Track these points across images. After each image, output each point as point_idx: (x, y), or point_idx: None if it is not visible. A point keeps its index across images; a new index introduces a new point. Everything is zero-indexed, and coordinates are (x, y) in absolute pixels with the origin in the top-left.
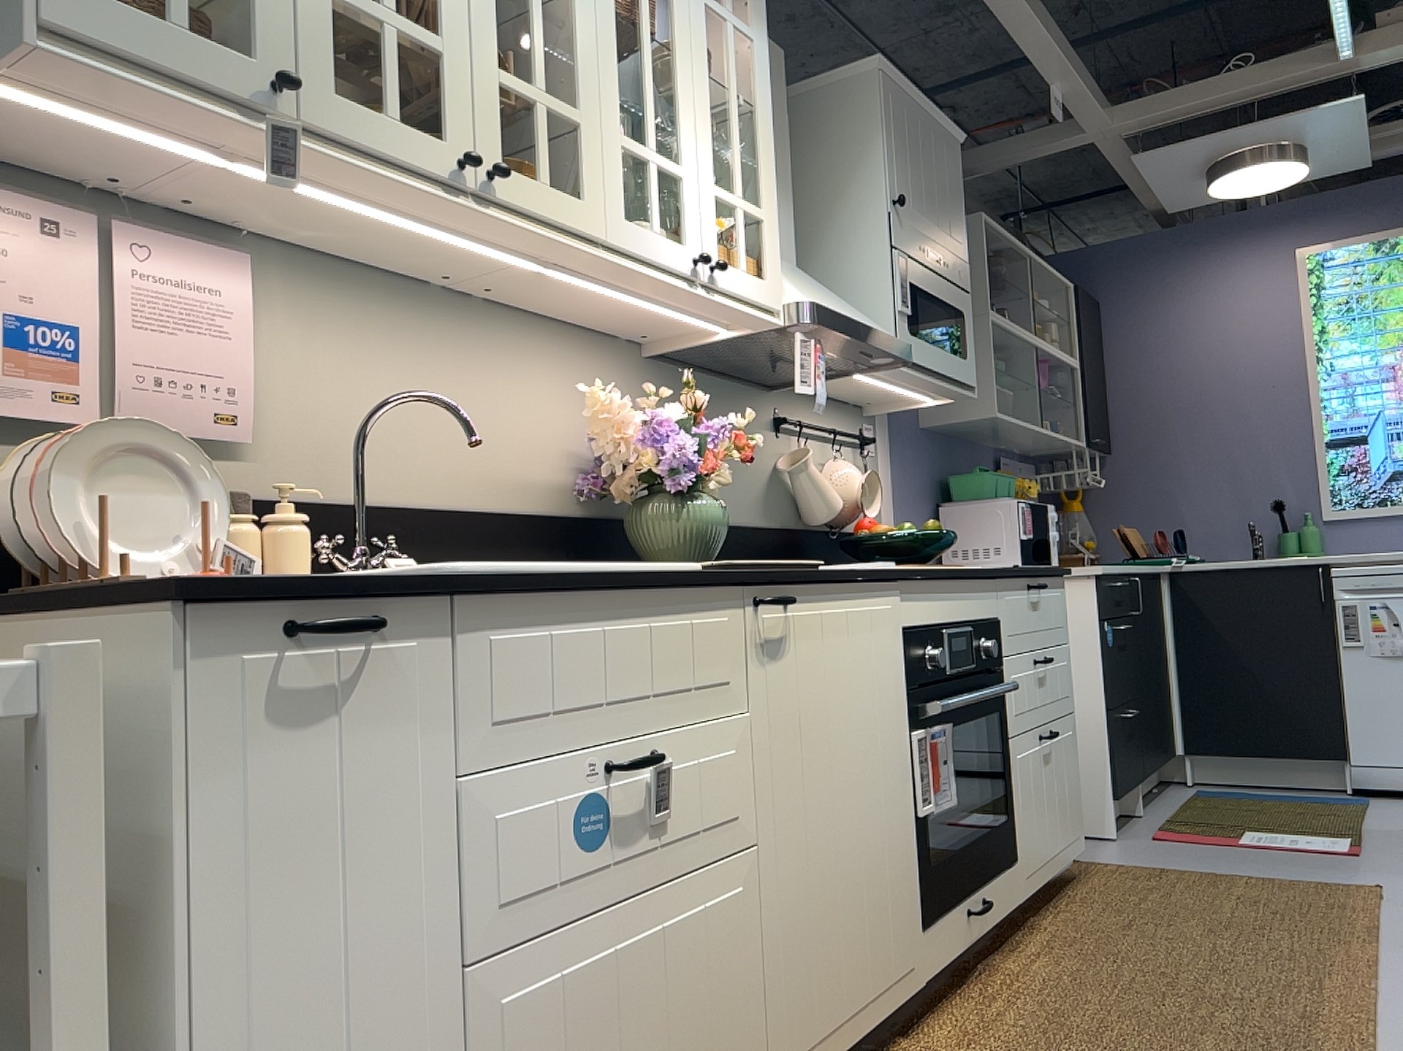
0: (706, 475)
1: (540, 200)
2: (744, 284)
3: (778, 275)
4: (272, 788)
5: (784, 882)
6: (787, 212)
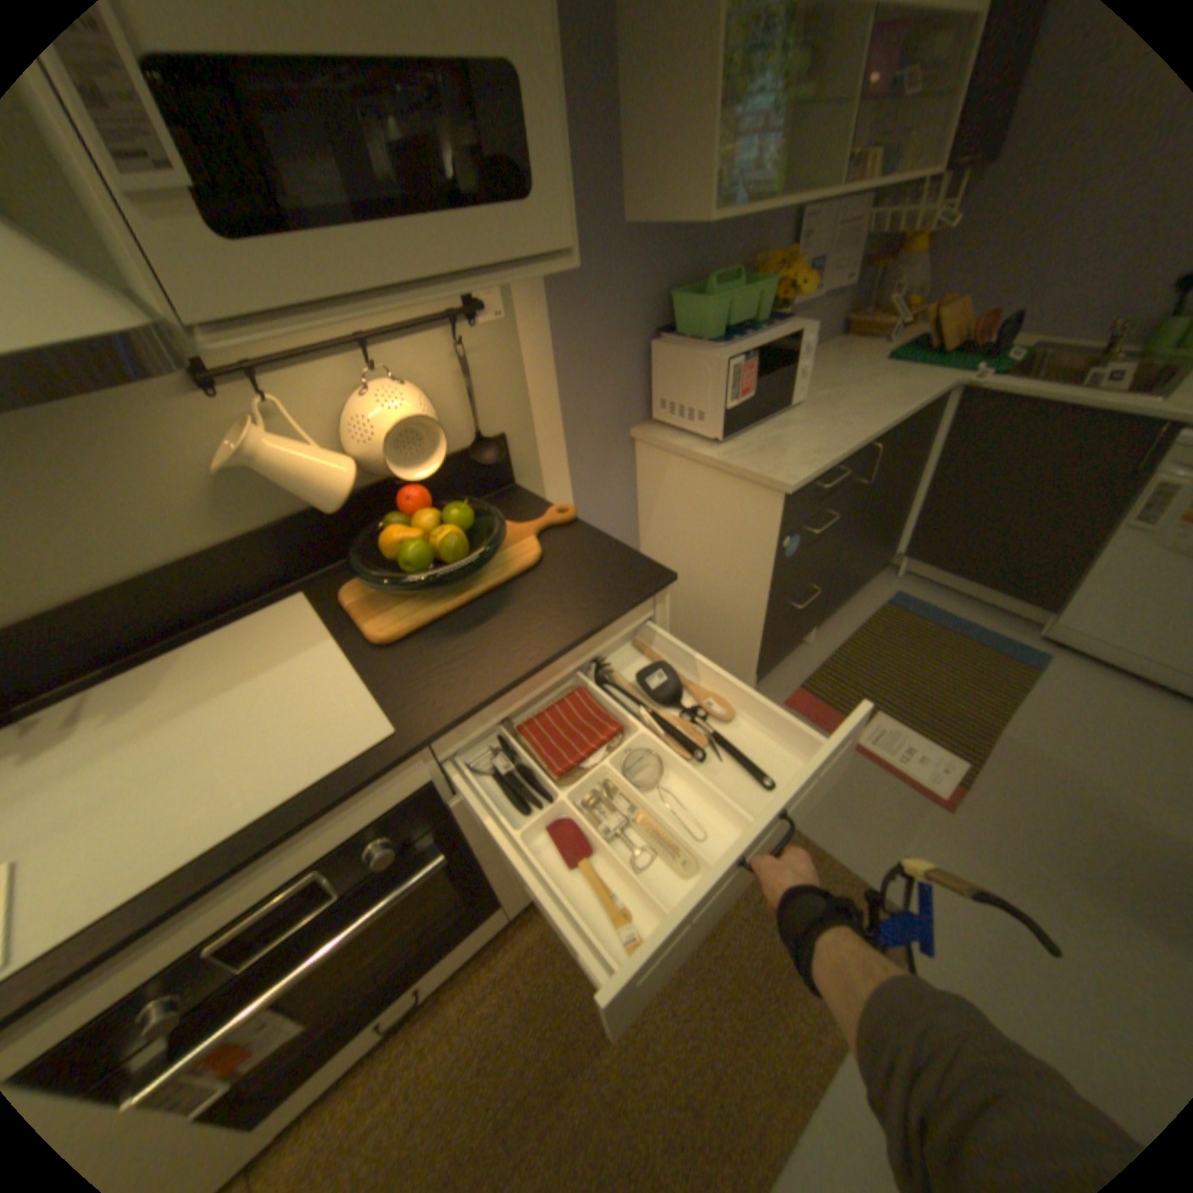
0: None
1: None
2: None
3: None
4: None
5: None
6: None
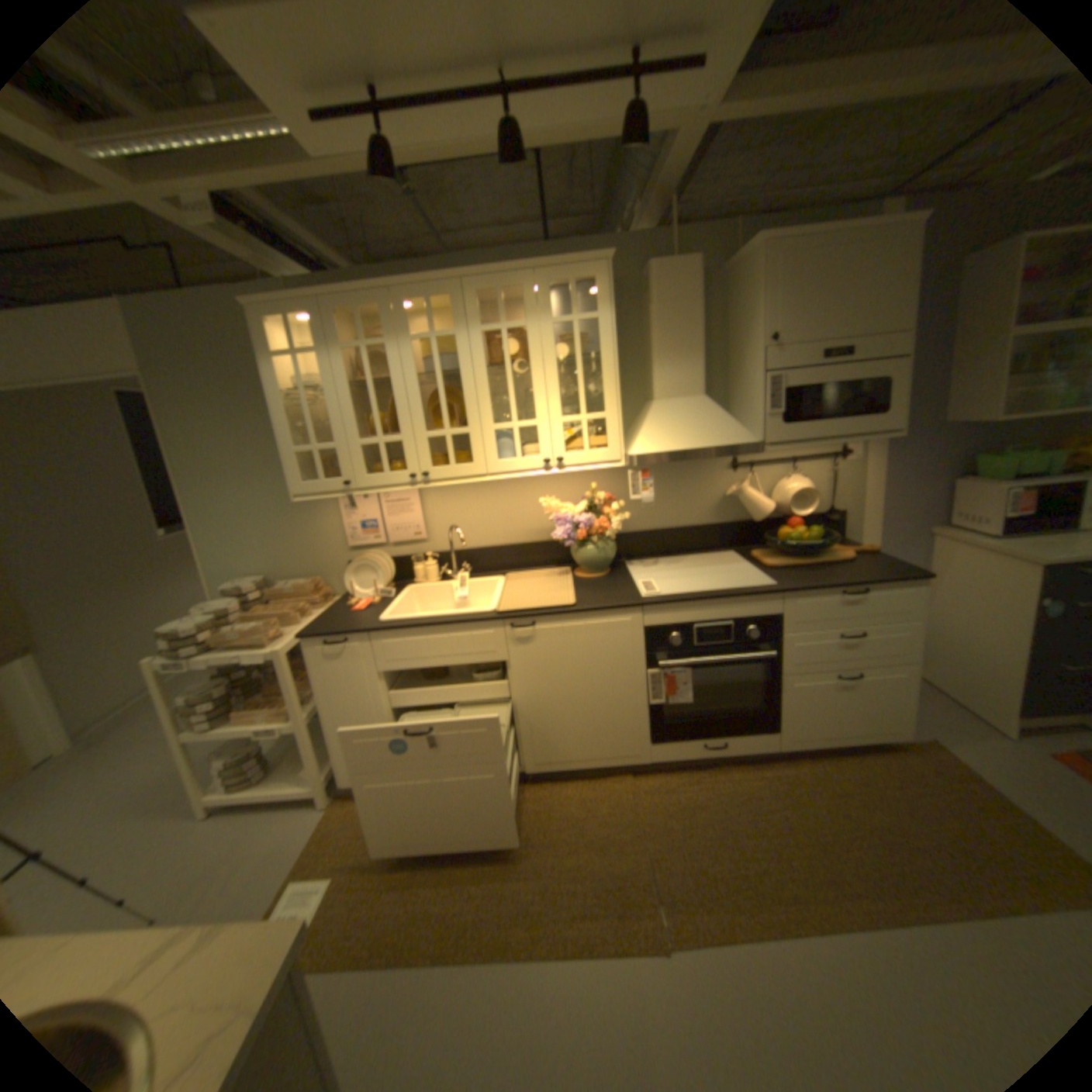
0: (585, 539)
1: (450, 474)
2: (584, 459)
3: (616, 444)
4: (328, 673)
5: (532, 714)
6: (691, 366)
